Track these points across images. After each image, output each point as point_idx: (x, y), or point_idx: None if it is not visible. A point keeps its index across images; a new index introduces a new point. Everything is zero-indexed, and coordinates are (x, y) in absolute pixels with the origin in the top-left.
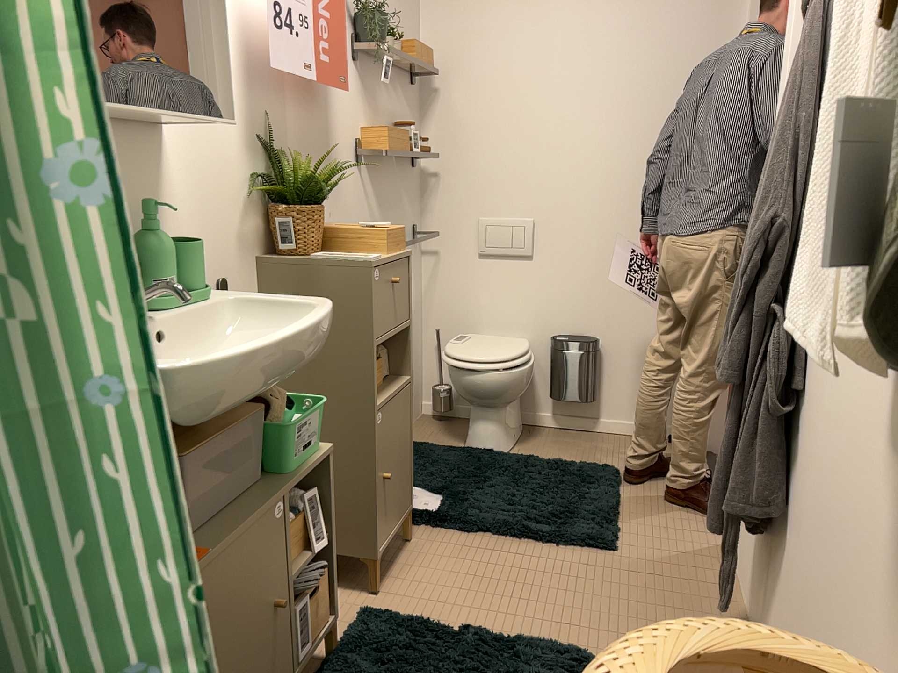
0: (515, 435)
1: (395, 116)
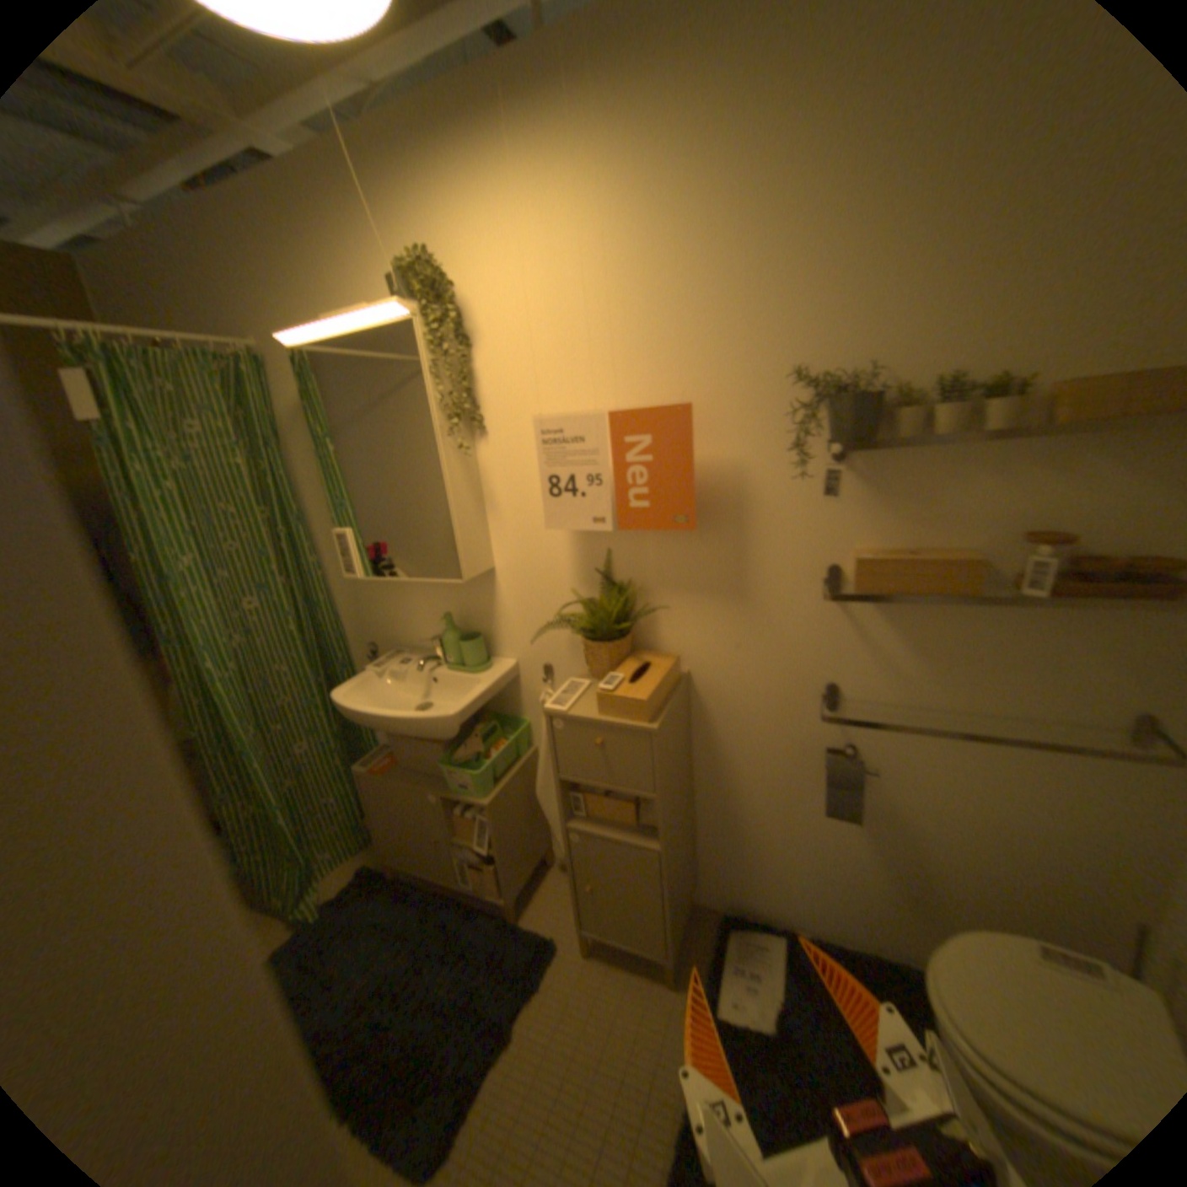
0: None
1: (1044, 507)
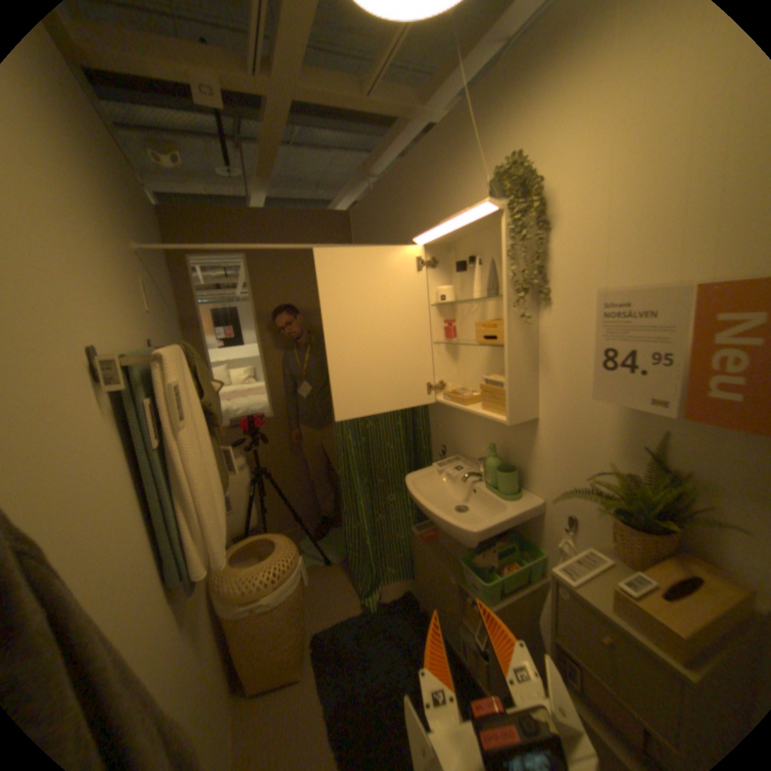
0: None
1: None
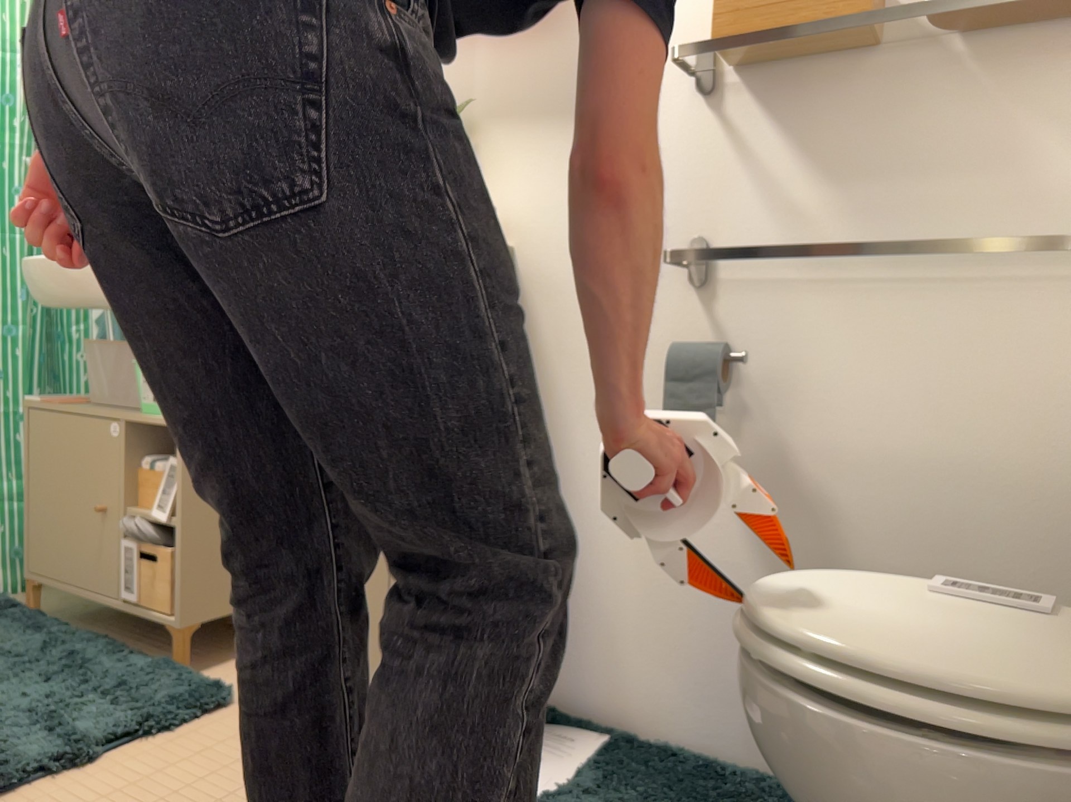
0: None
1: None
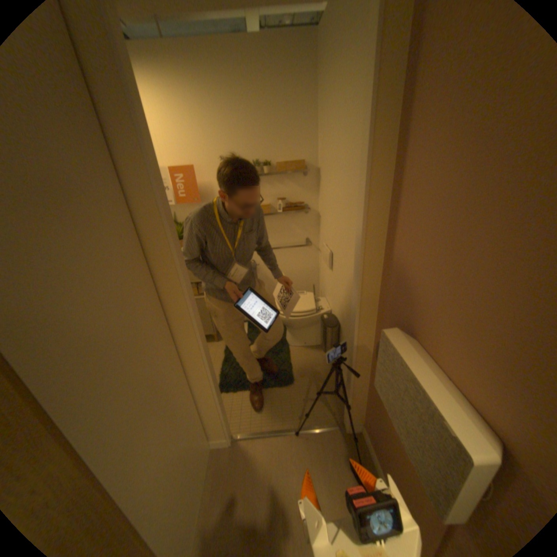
0: (304, 342)
1: (280, 193)
